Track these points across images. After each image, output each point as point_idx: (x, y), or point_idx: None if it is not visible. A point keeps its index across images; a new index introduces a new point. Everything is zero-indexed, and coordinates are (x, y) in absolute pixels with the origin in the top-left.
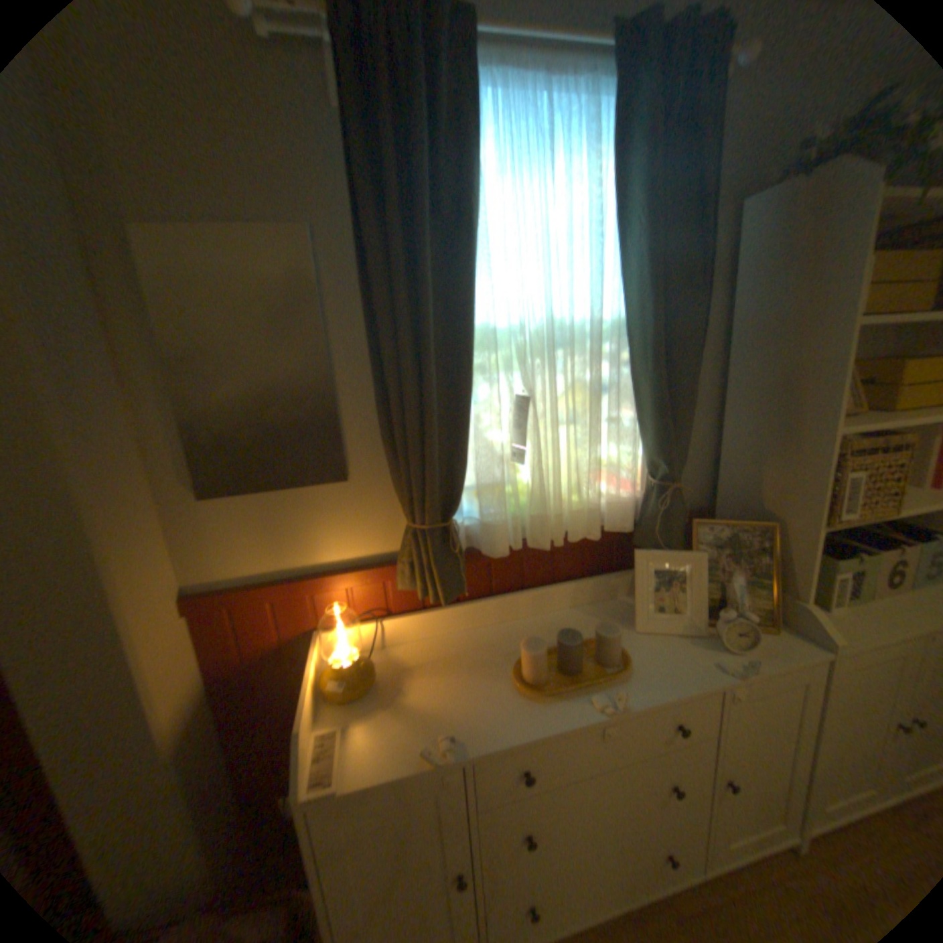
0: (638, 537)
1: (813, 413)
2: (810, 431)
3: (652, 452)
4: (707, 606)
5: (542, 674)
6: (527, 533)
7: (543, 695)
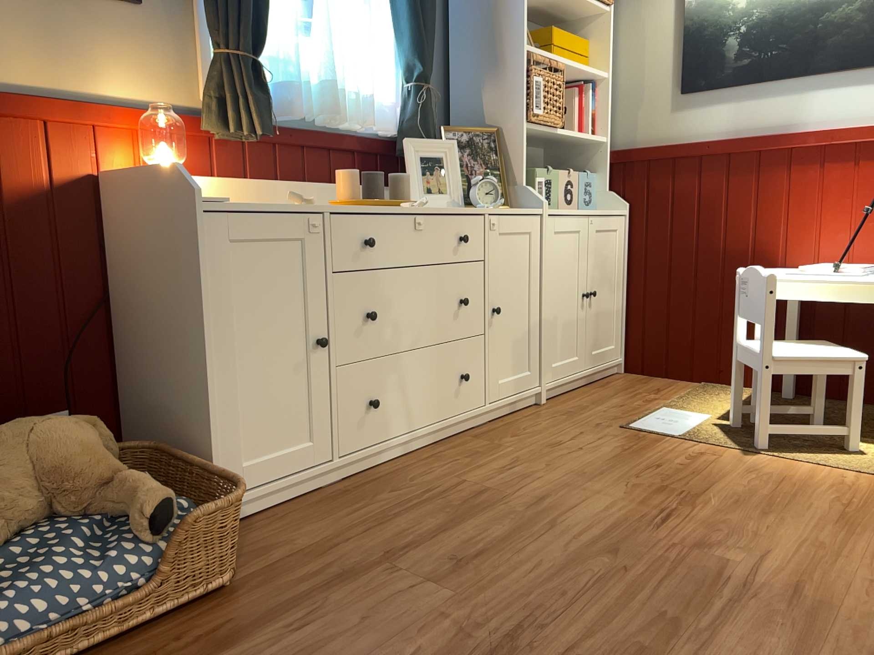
0: (401, 142)
1: (508, 37)
2: (508, 51)
3: (408, 57)
4: (461, 182)
5: (356, 195)
6: (314, 110)
7: (363, 200)
